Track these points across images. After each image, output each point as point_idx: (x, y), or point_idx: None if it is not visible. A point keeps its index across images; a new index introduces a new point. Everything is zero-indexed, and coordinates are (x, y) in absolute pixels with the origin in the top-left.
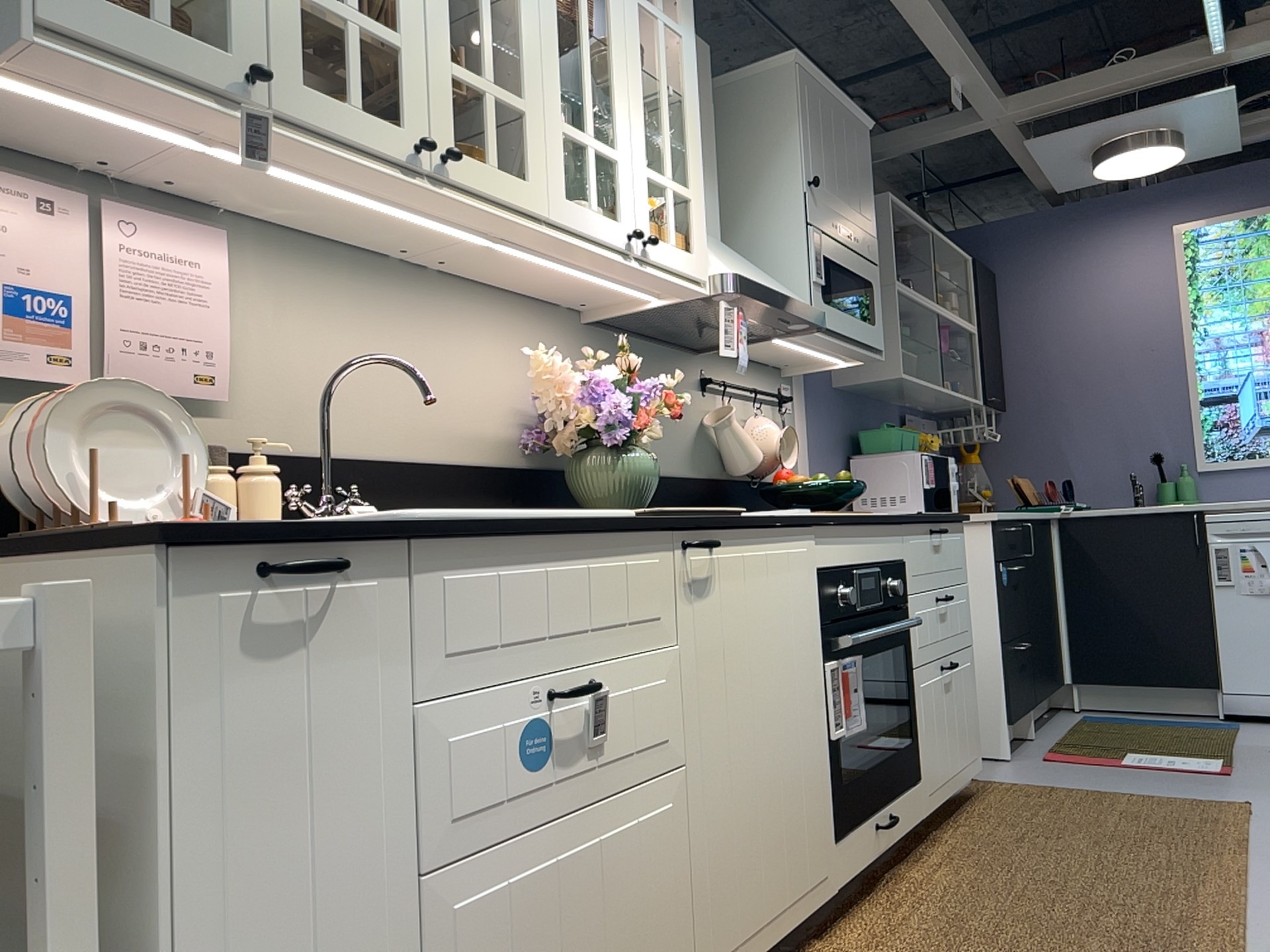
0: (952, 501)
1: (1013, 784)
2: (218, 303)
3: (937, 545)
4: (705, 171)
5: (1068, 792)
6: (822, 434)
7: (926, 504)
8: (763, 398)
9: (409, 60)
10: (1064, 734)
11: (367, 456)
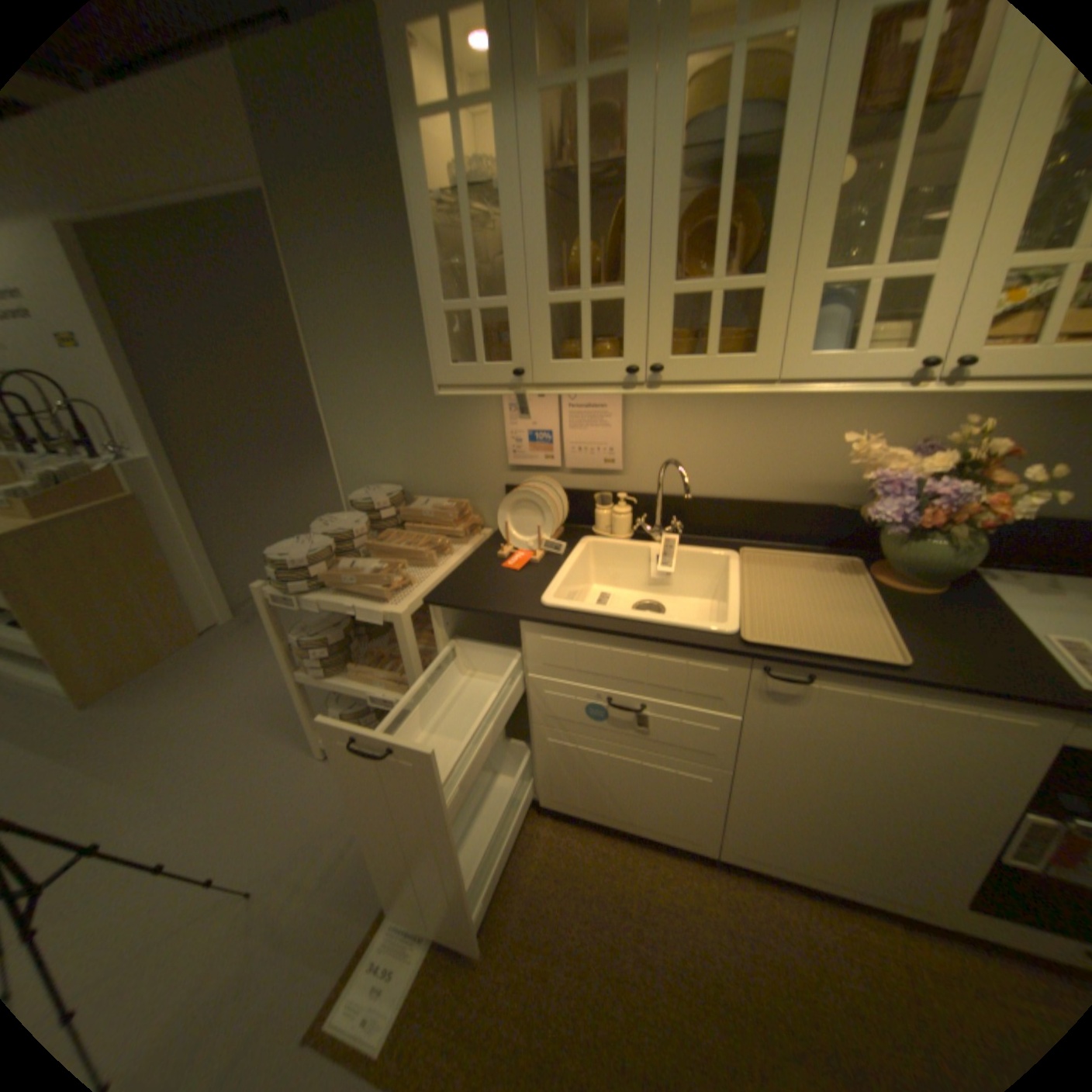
0: None
1: None
2: (617, 423)
3: None
4: None
5: None
6: None
7: None
8: None
9: (631, 303)
10: None
11: (711, 496)
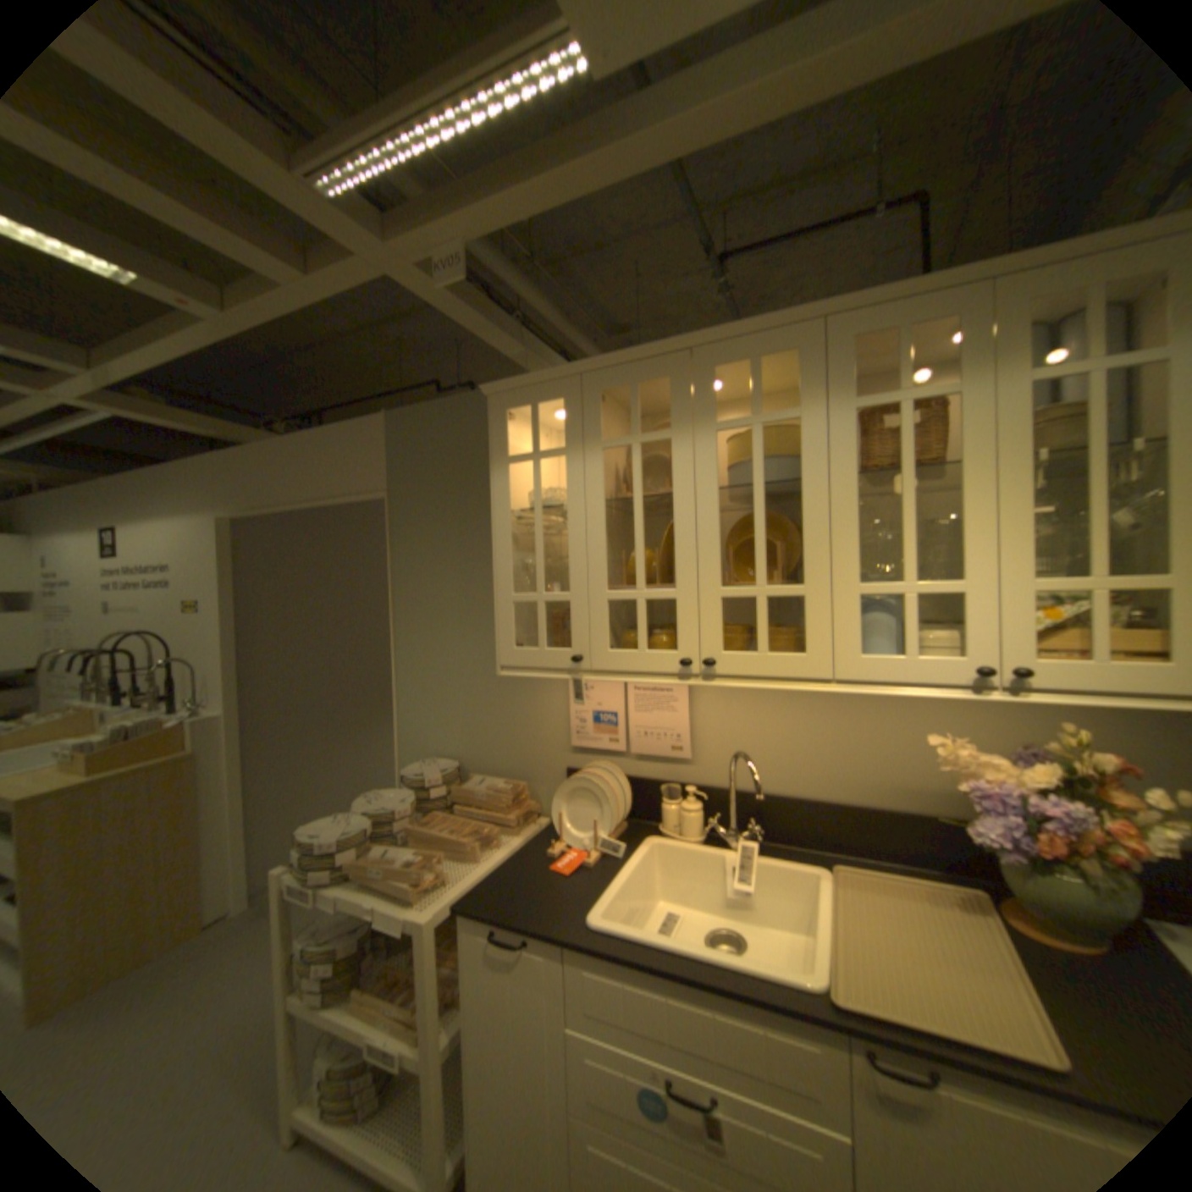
0: None
1: None
2: (683, 708)
3: None
4: None
5: None
6: None
7: None
8: None
9: (682, 604)
10: None
11: (793, 796)
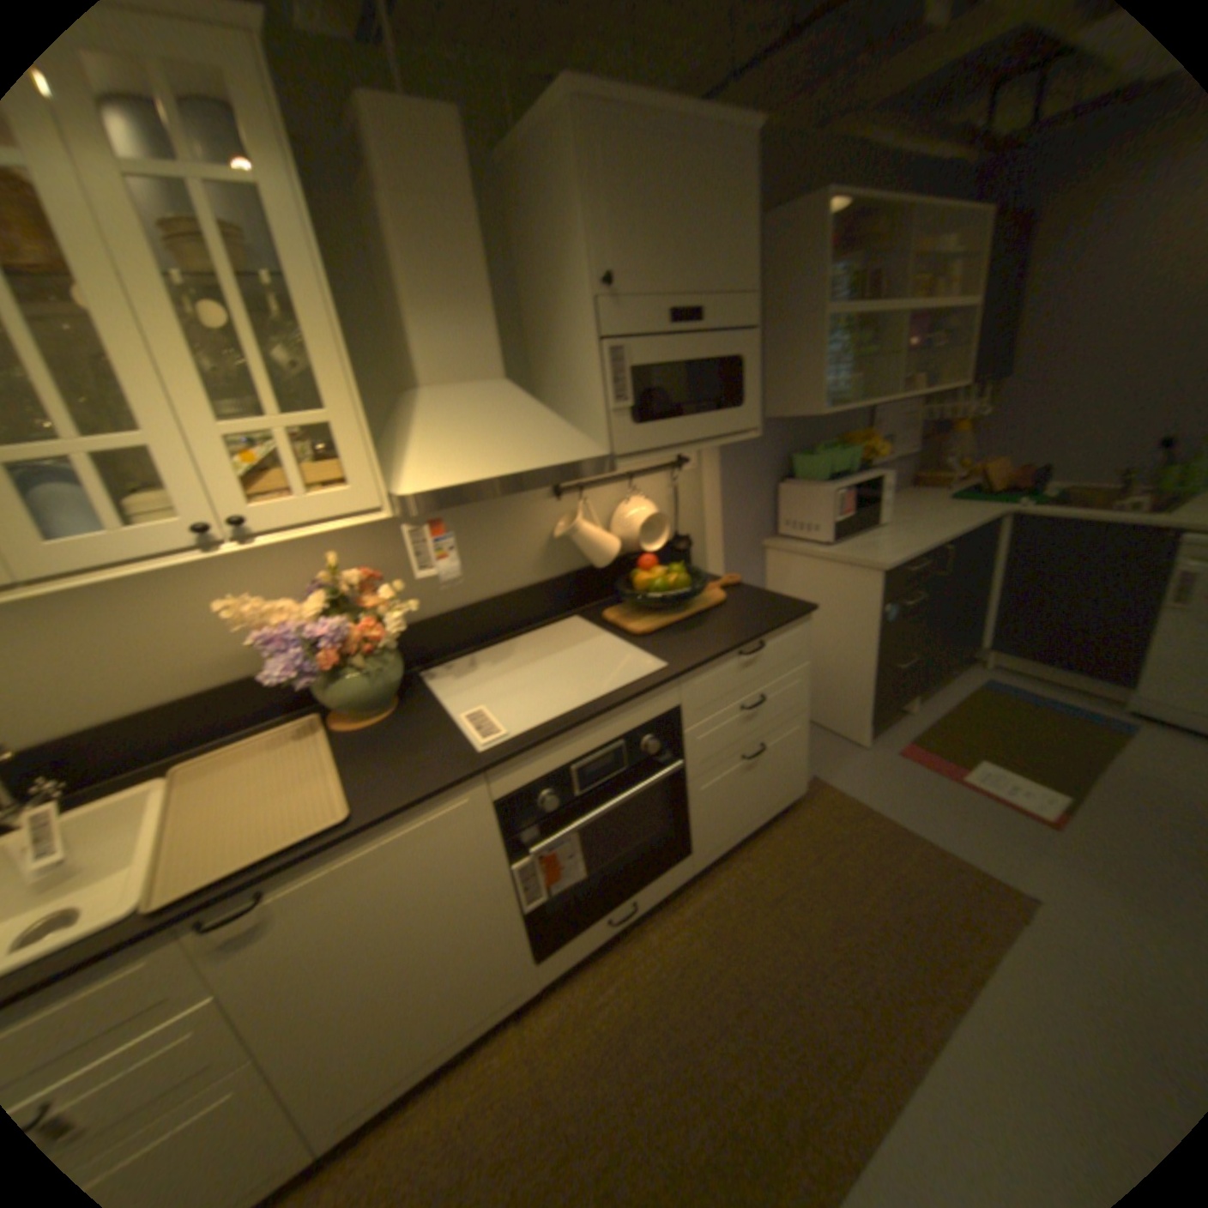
0: (880, 516)
1: (839, 798)
2: None
3: (749, 661)
4: (461, 302)
5: (876, 828)
6: (739, 472)
7: (837, 534)
8: (649, 470)
9: None
10: (946, 715)
11: (99, 720)
